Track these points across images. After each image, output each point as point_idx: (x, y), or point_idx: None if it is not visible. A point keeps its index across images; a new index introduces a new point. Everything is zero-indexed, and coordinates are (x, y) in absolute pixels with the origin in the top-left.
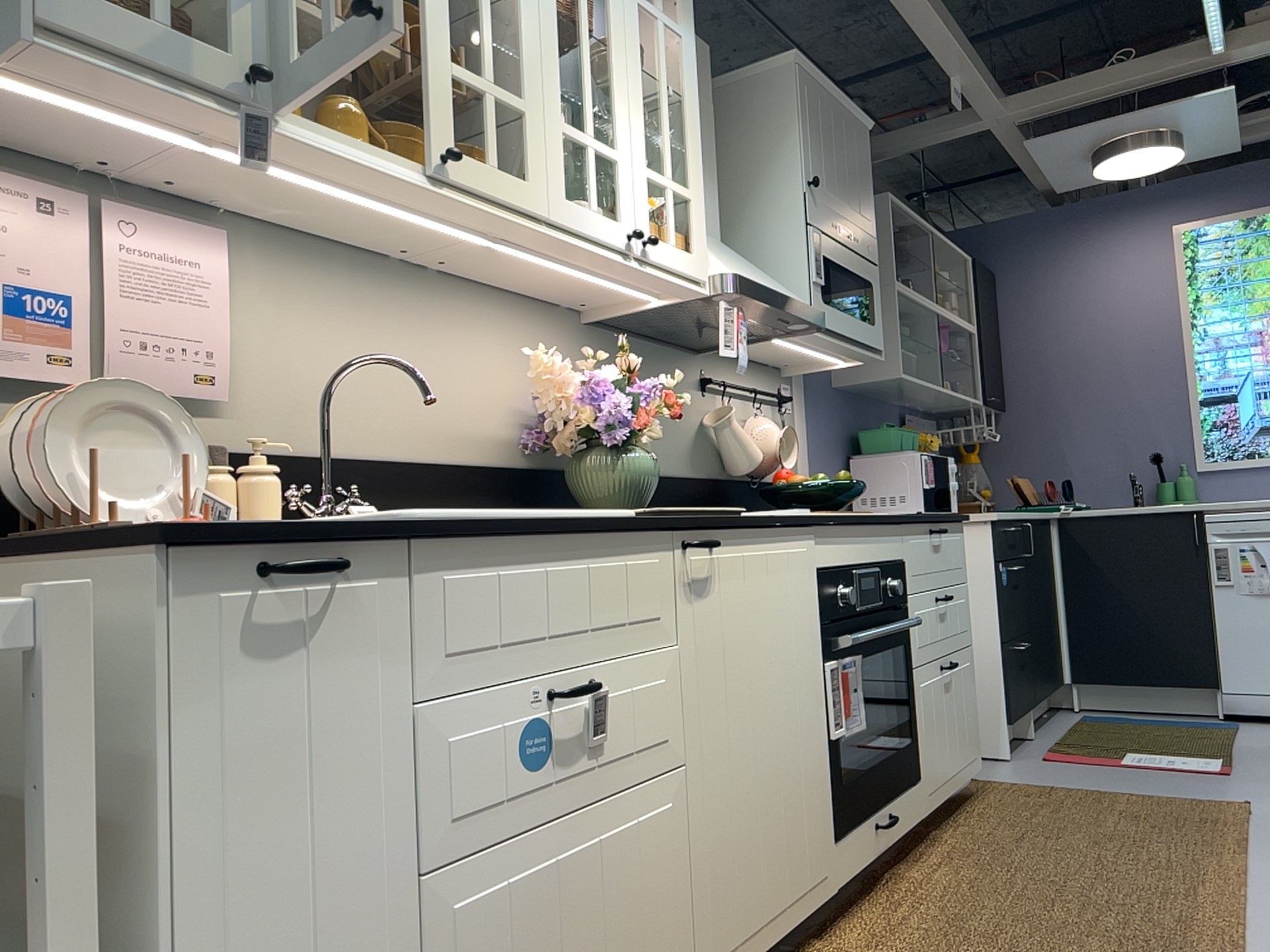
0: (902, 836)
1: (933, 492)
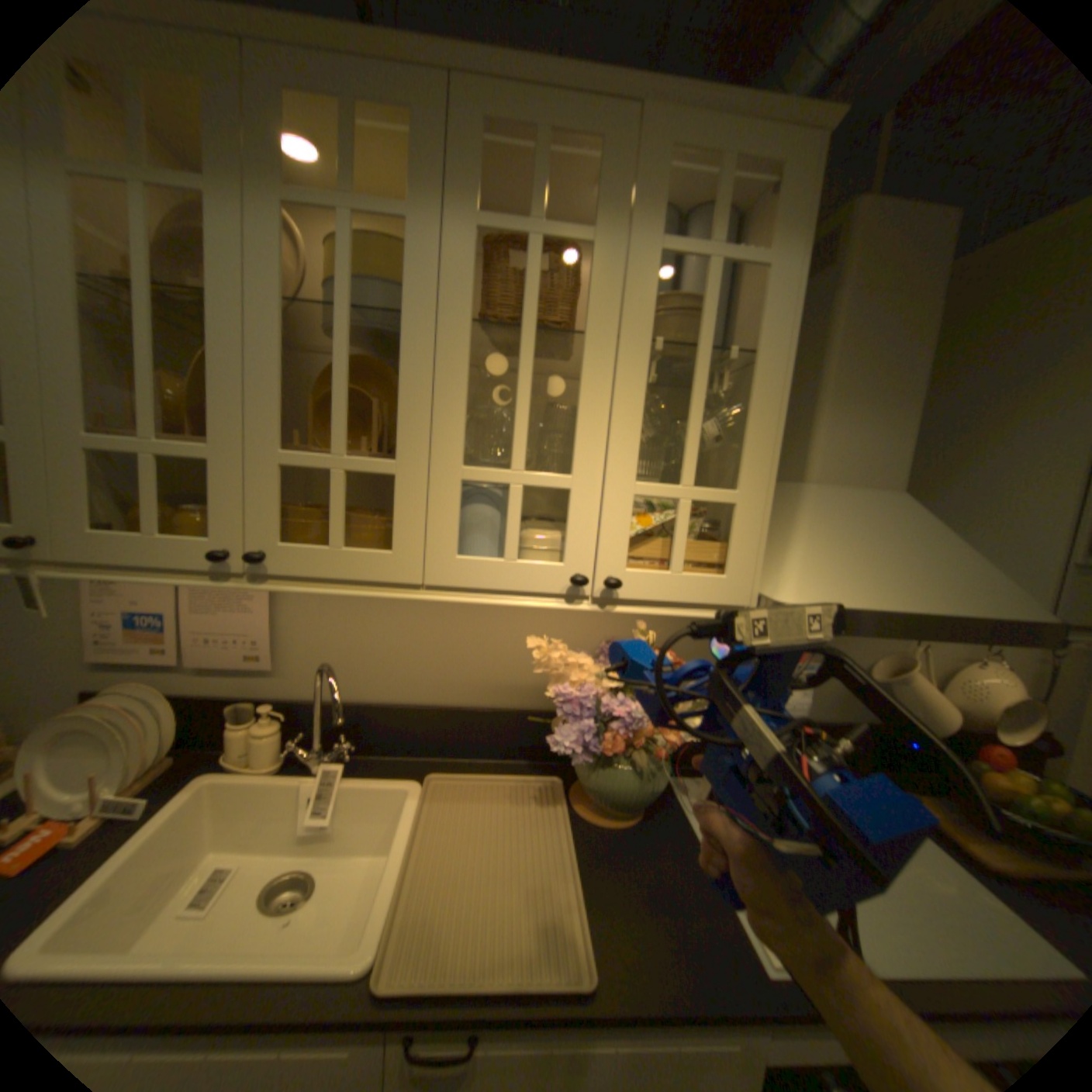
0: None
1: None
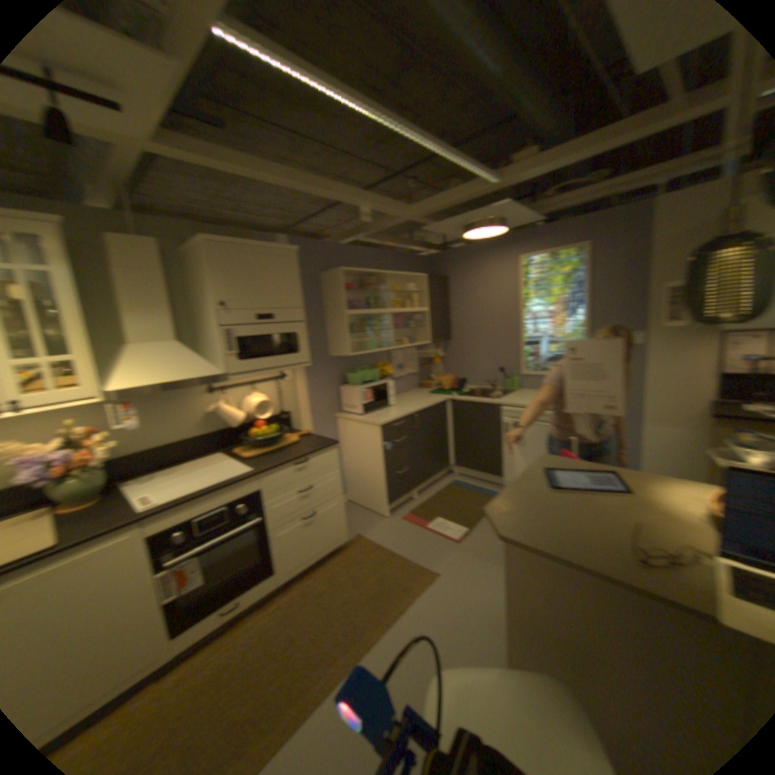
0: (253, 606)
1: (371, 405)
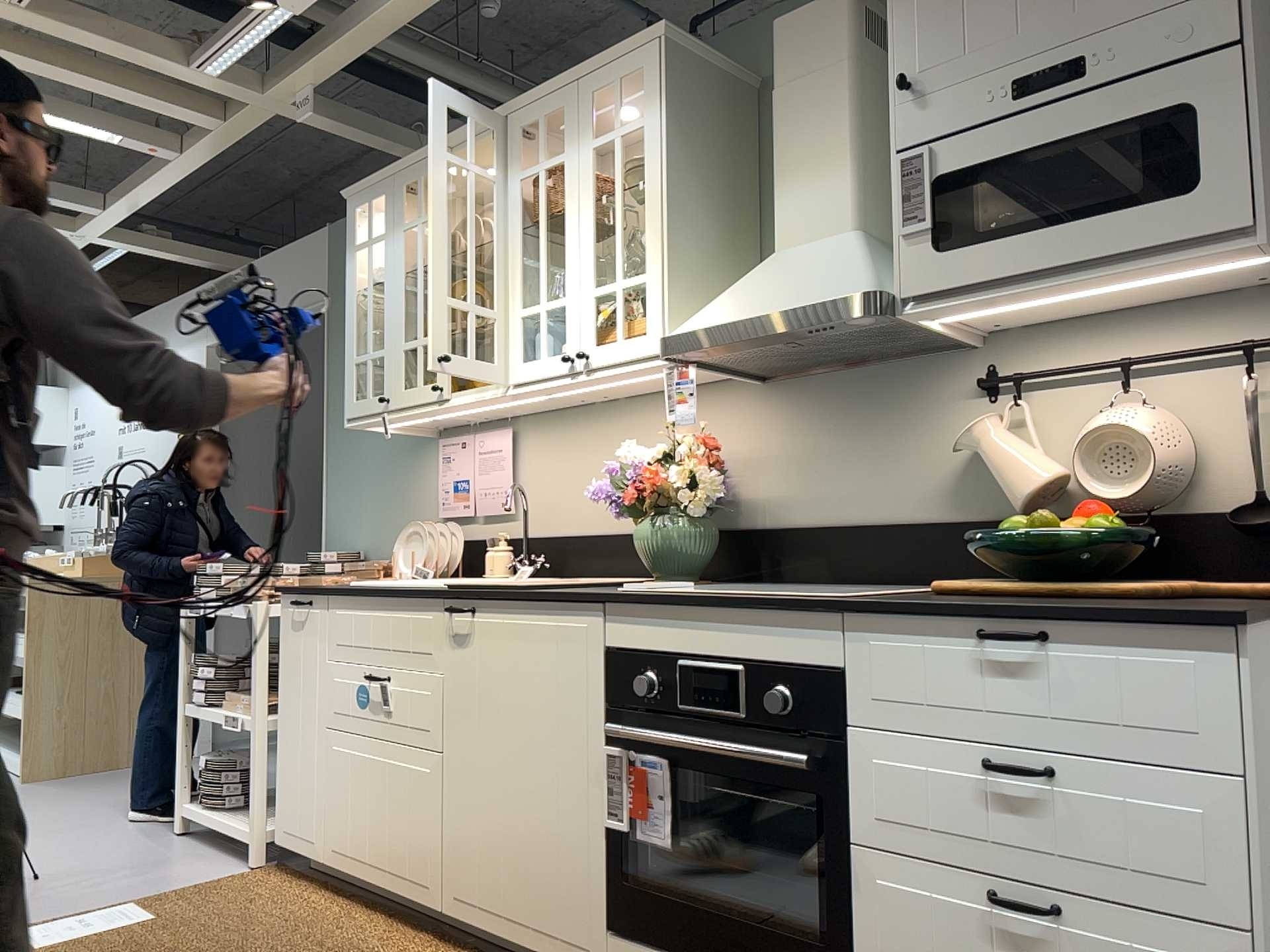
0: None
1: None
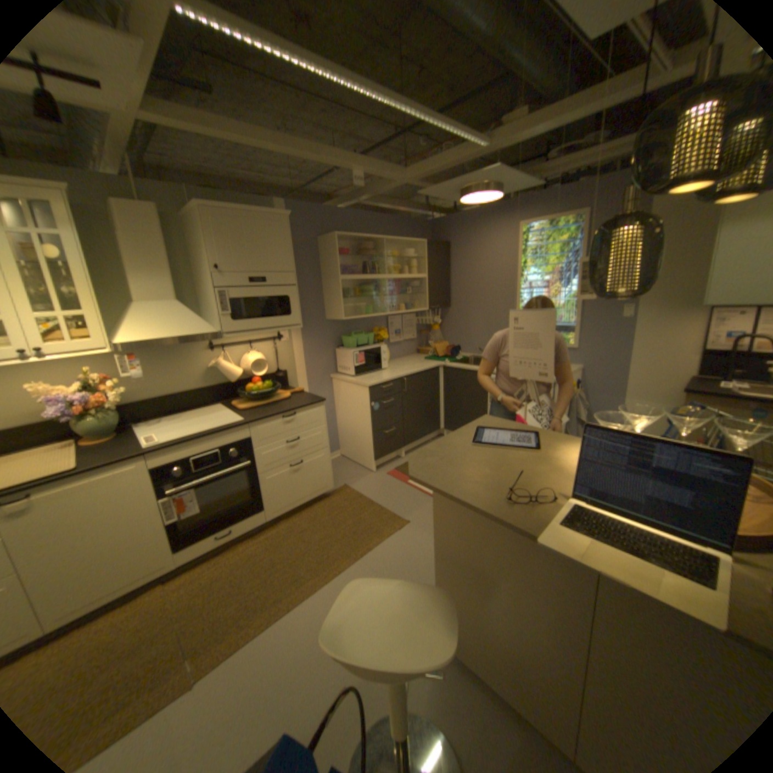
0: (242, 535)
1: (361, 368)
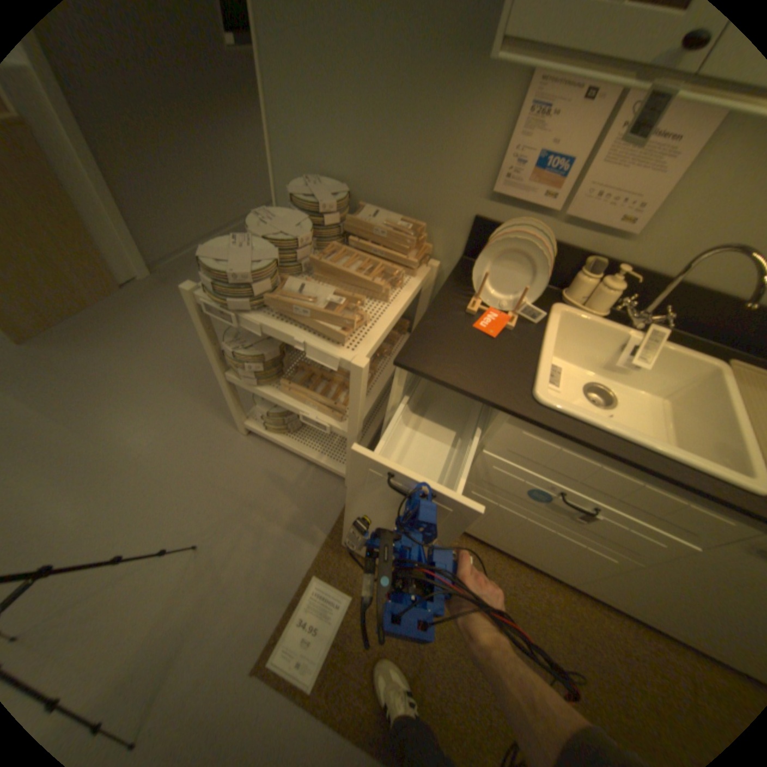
0: None
1: None
